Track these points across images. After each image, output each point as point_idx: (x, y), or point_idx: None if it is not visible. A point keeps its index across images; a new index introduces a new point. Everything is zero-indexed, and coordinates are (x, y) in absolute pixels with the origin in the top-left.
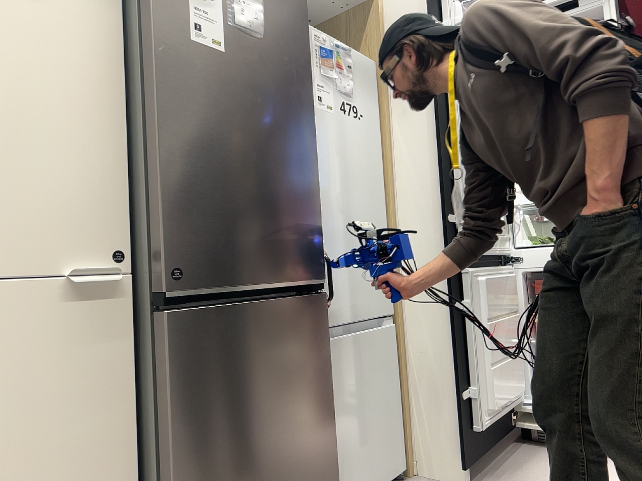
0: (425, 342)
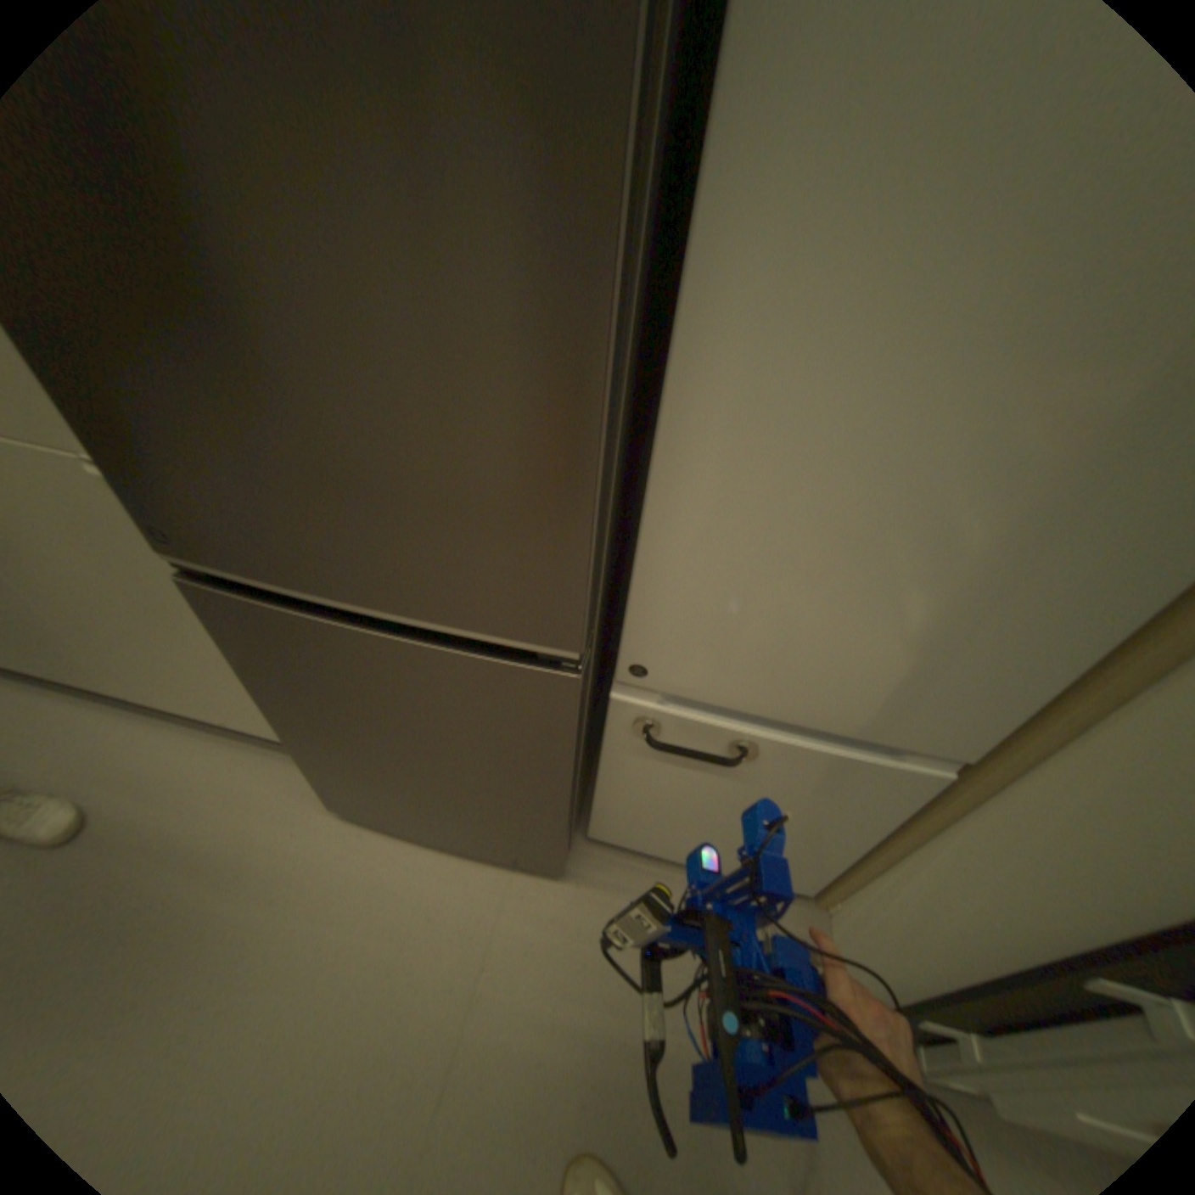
0: (982, 873)
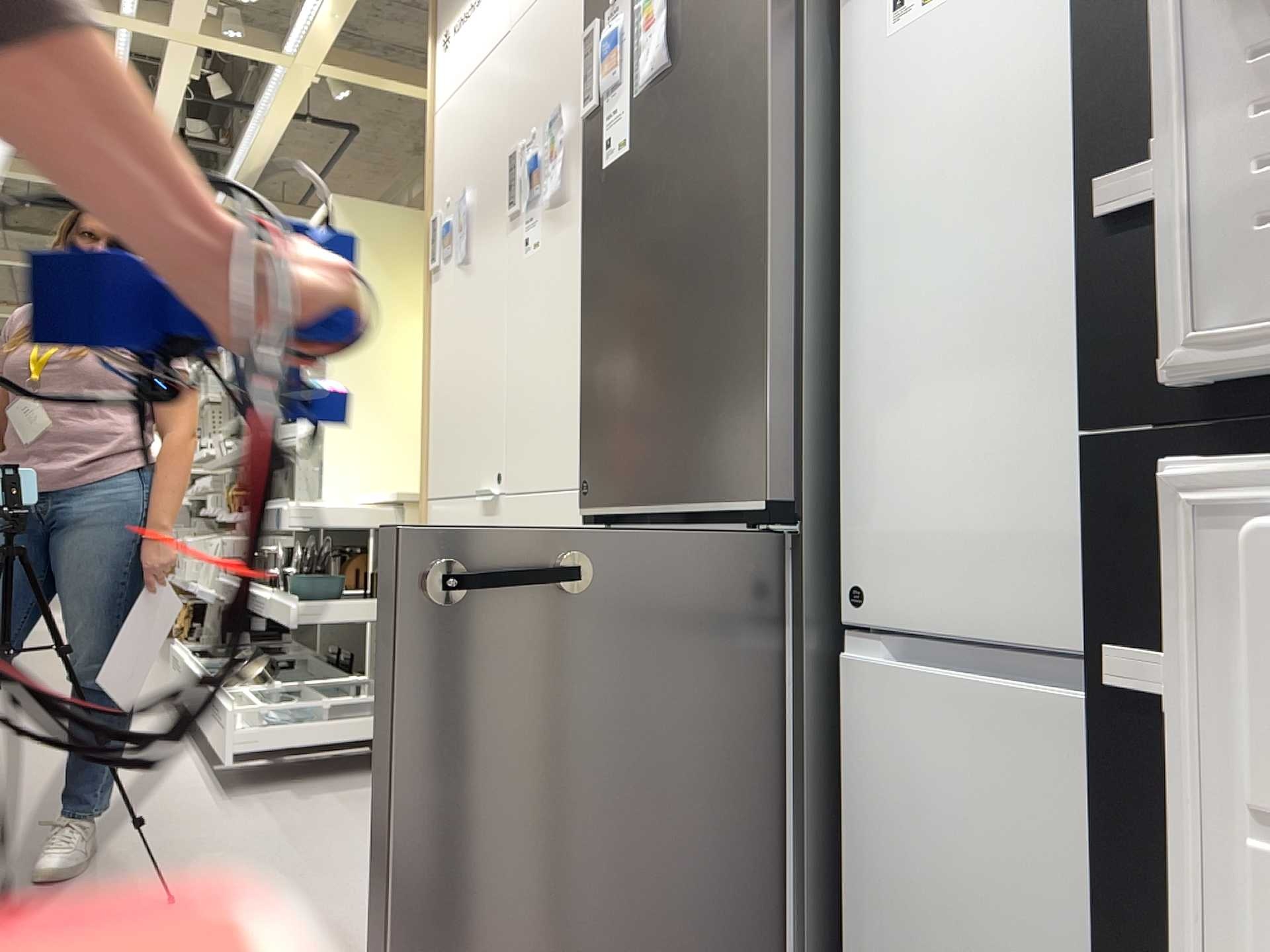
0: None
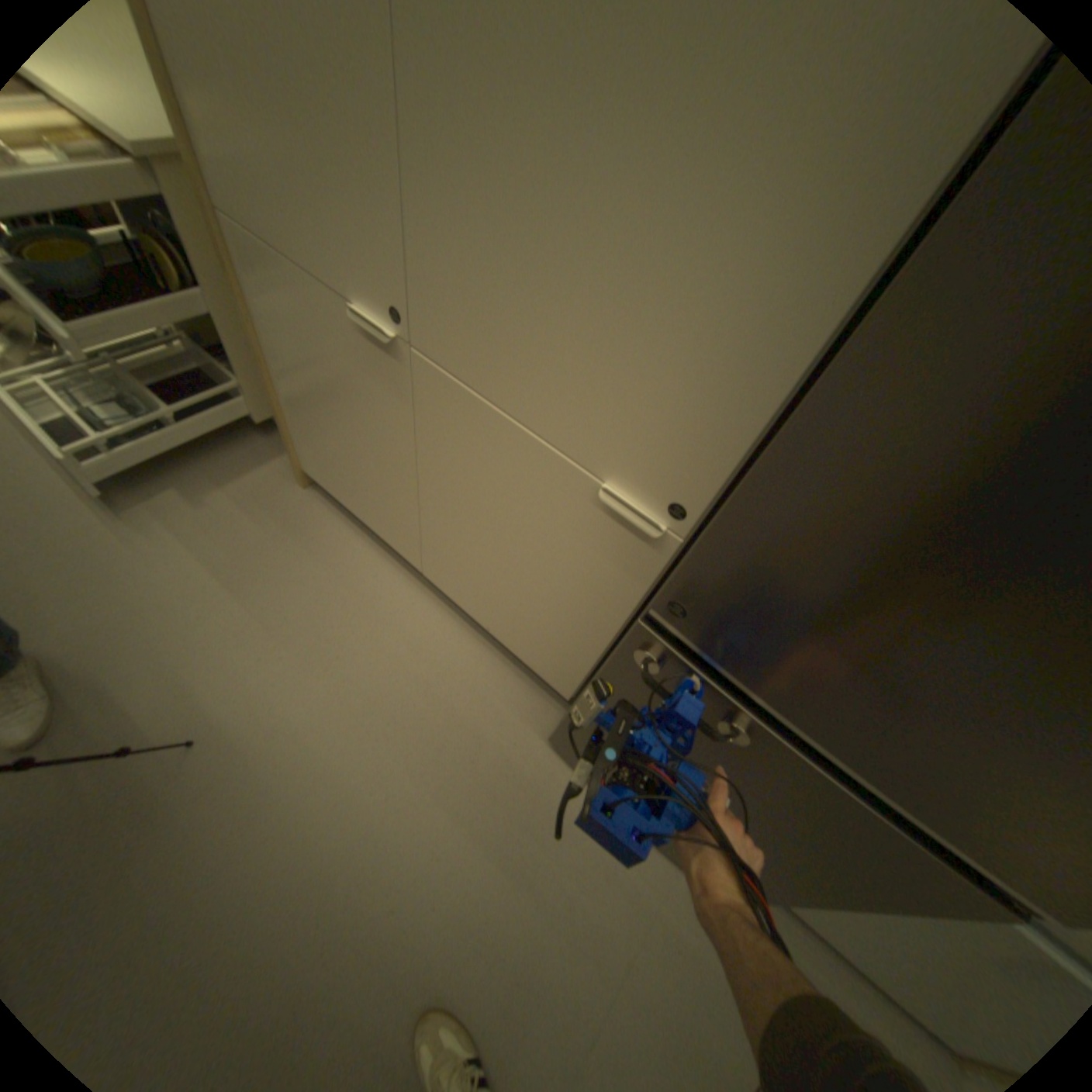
0: None
